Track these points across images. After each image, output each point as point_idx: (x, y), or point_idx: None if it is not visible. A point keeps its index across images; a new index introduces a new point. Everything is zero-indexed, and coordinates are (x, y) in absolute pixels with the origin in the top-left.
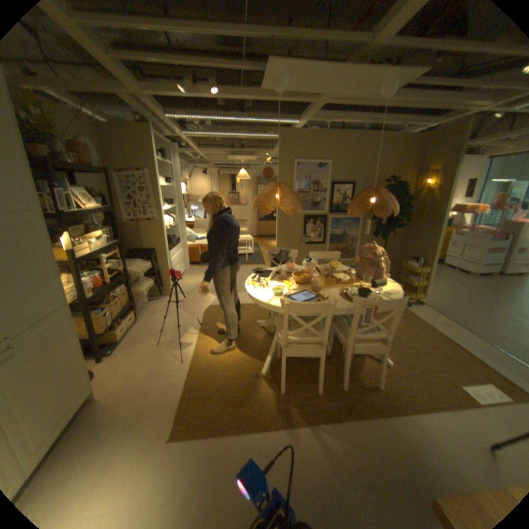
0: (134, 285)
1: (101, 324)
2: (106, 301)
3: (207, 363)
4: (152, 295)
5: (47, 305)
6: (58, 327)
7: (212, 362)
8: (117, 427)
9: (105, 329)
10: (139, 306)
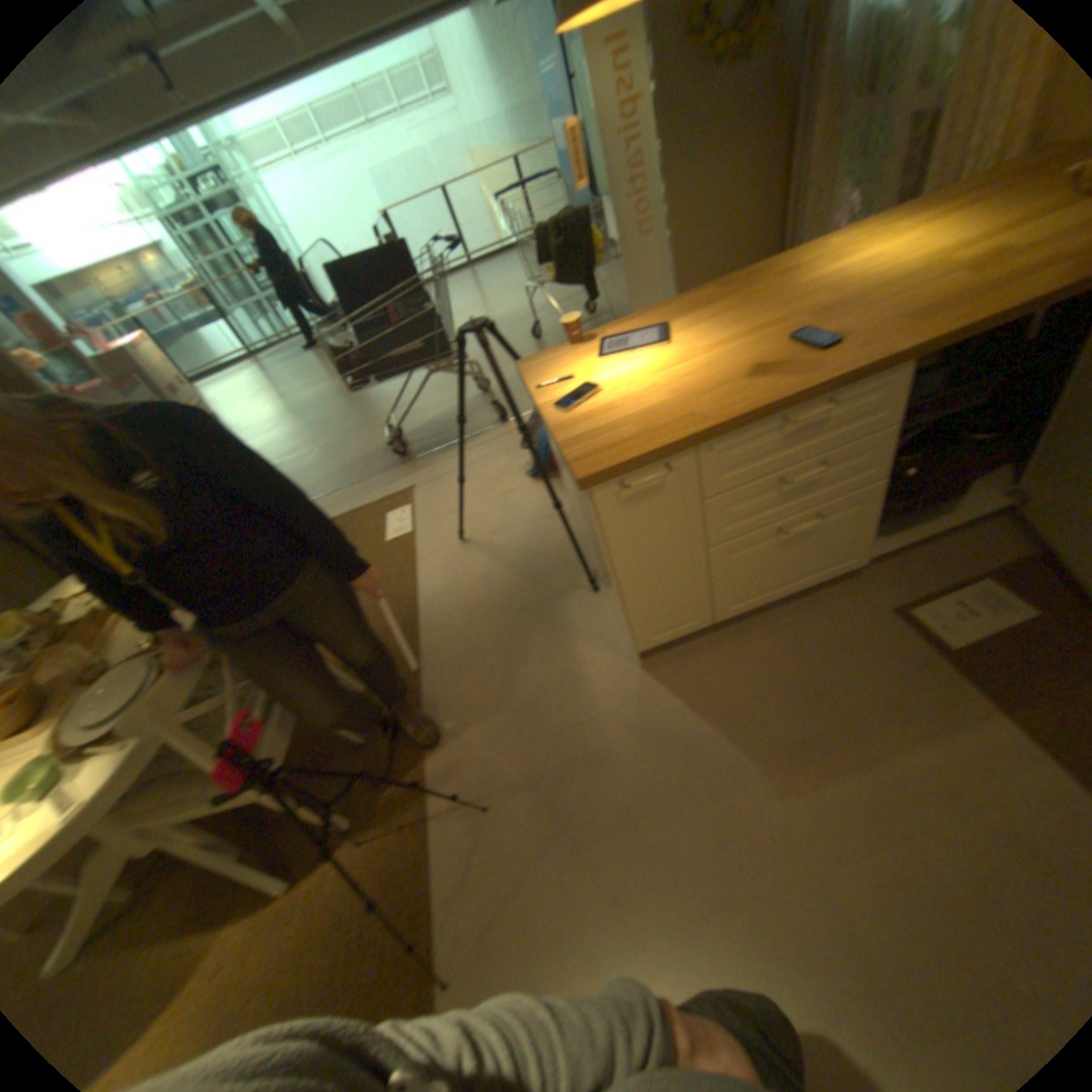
0: None
1: None
2: None
3: None
4: None
5: None
6: None
7: None
8: None
9: None
10: None
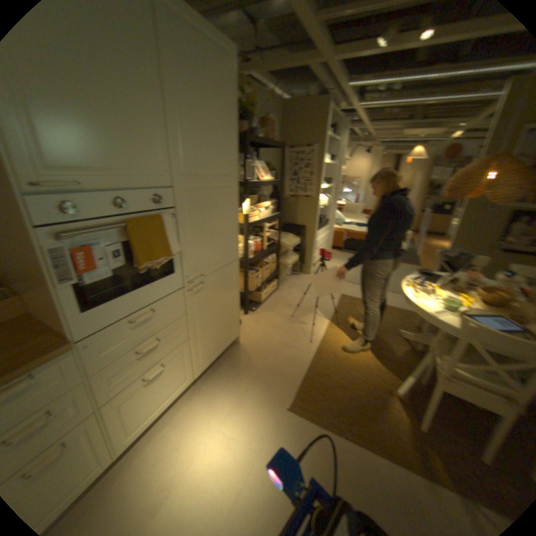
0: (281, 257)
1: (253, 283)
2: (259, 265)
3: (335, 353)
4: (292, 270)
5: (226, 257)
6: (228, 277)
7: (340, 354)
8: (251, 374)
9: (254, 288)
10: (281, 277)
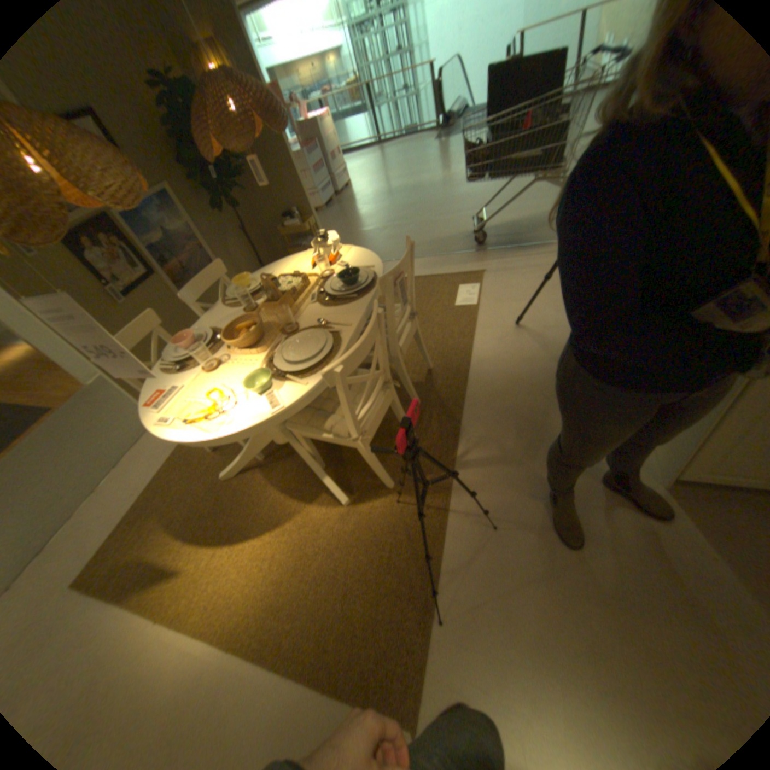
0: None
1: None
2: None
3: (264, 609)
4: None
5: None
6: None
7: (267, 596)
8: None
9: None
10: None
